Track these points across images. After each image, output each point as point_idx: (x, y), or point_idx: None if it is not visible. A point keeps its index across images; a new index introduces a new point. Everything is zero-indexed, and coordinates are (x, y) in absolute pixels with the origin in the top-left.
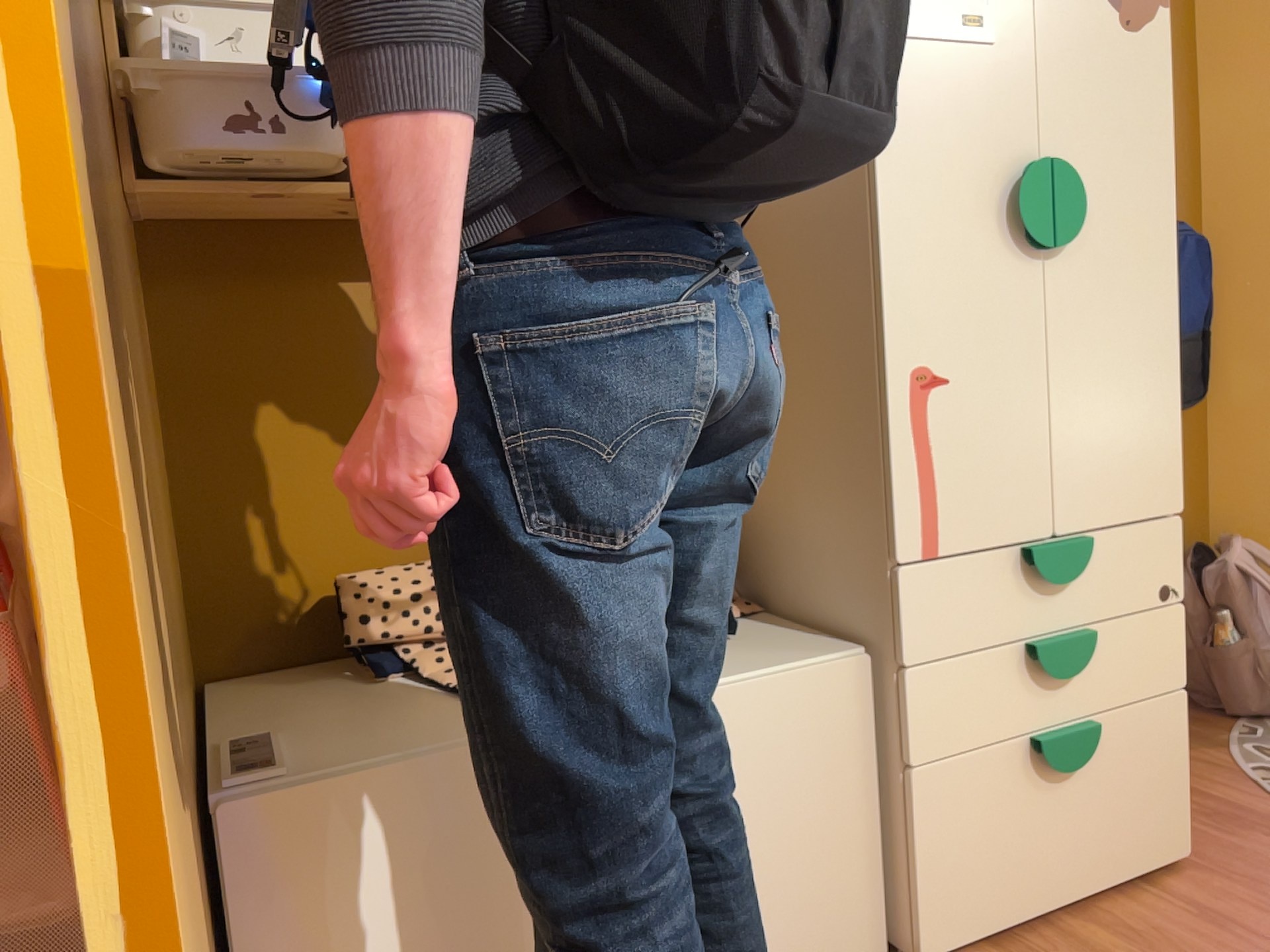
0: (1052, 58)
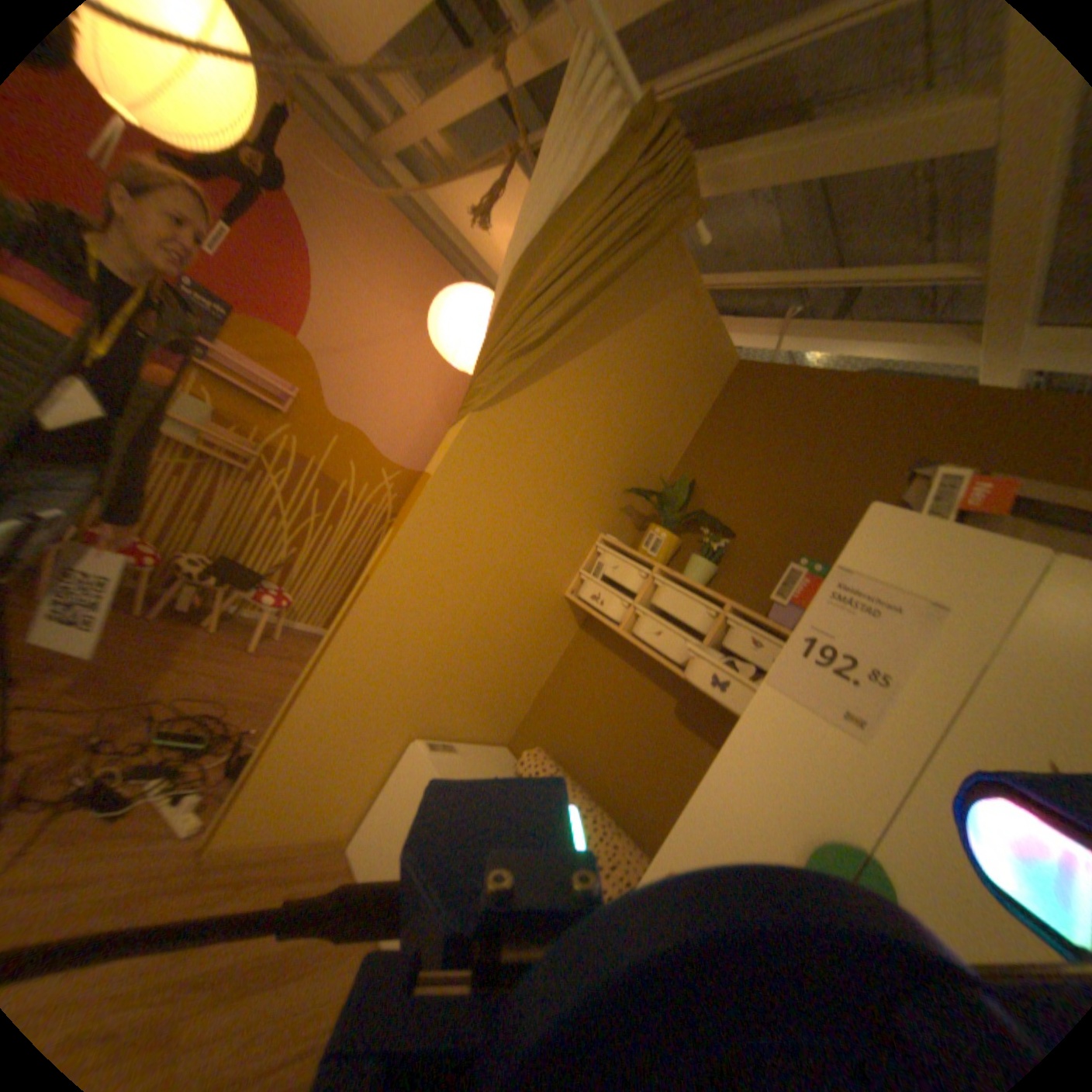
0: (935, 796)
